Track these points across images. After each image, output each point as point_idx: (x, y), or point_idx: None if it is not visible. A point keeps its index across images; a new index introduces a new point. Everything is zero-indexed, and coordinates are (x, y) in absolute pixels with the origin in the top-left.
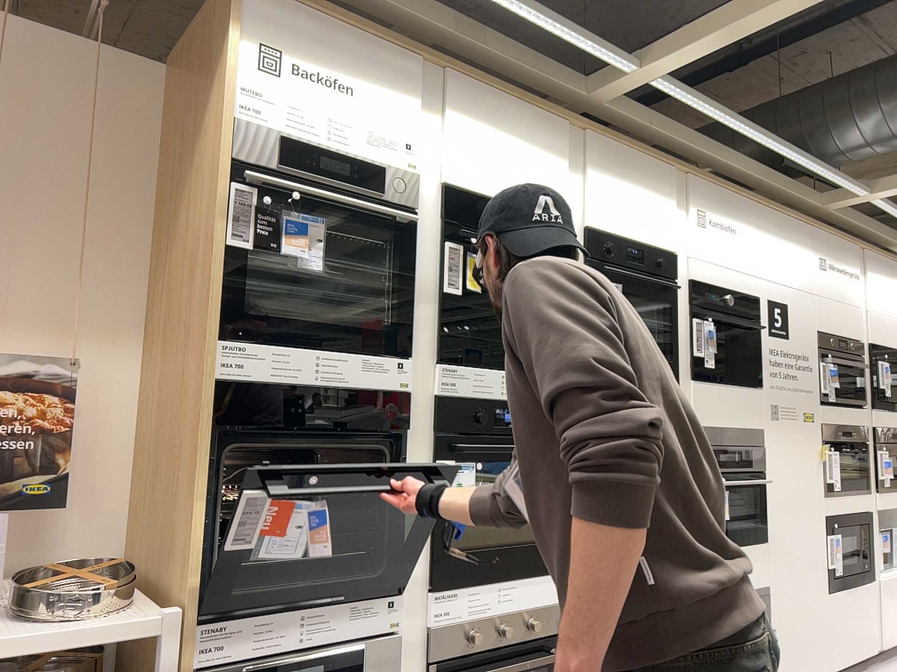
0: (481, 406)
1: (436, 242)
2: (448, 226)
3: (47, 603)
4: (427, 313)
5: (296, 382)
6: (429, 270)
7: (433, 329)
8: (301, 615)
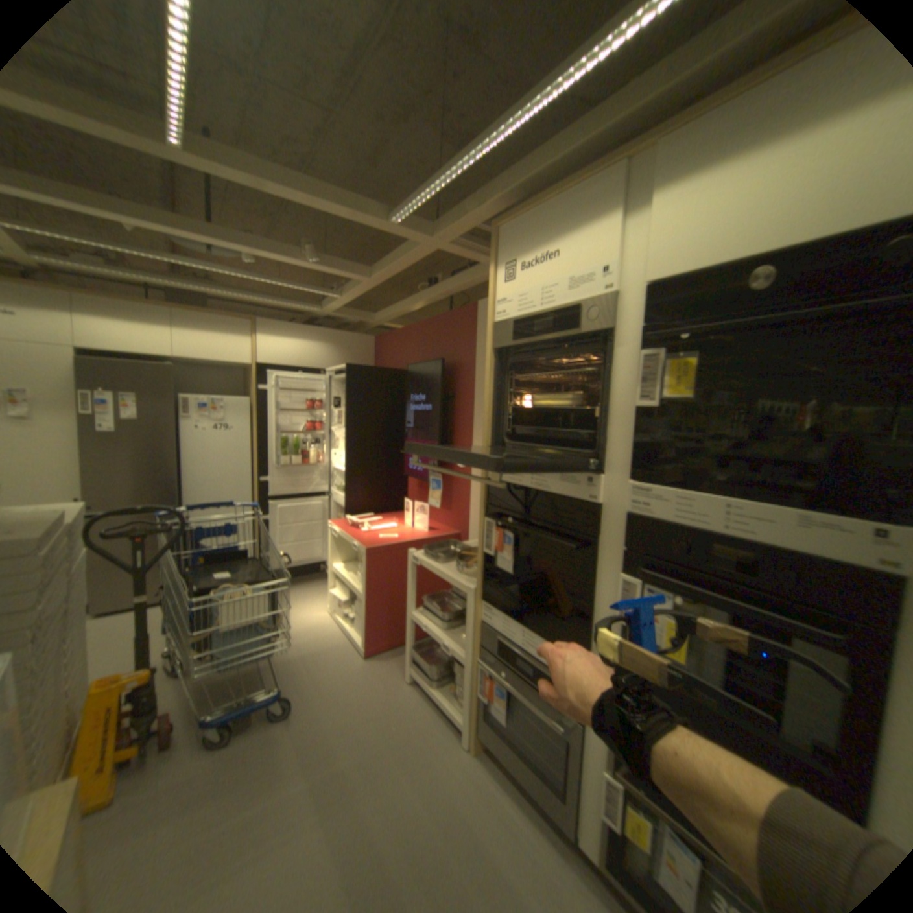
0: (687, 539)
1: (636, 348)
2: (646, 326)
3: (457, 565)
4: (622, 428)
5: (520, 484)
6: (626, 381)
7: (629, 444)
8: (518, 635)
